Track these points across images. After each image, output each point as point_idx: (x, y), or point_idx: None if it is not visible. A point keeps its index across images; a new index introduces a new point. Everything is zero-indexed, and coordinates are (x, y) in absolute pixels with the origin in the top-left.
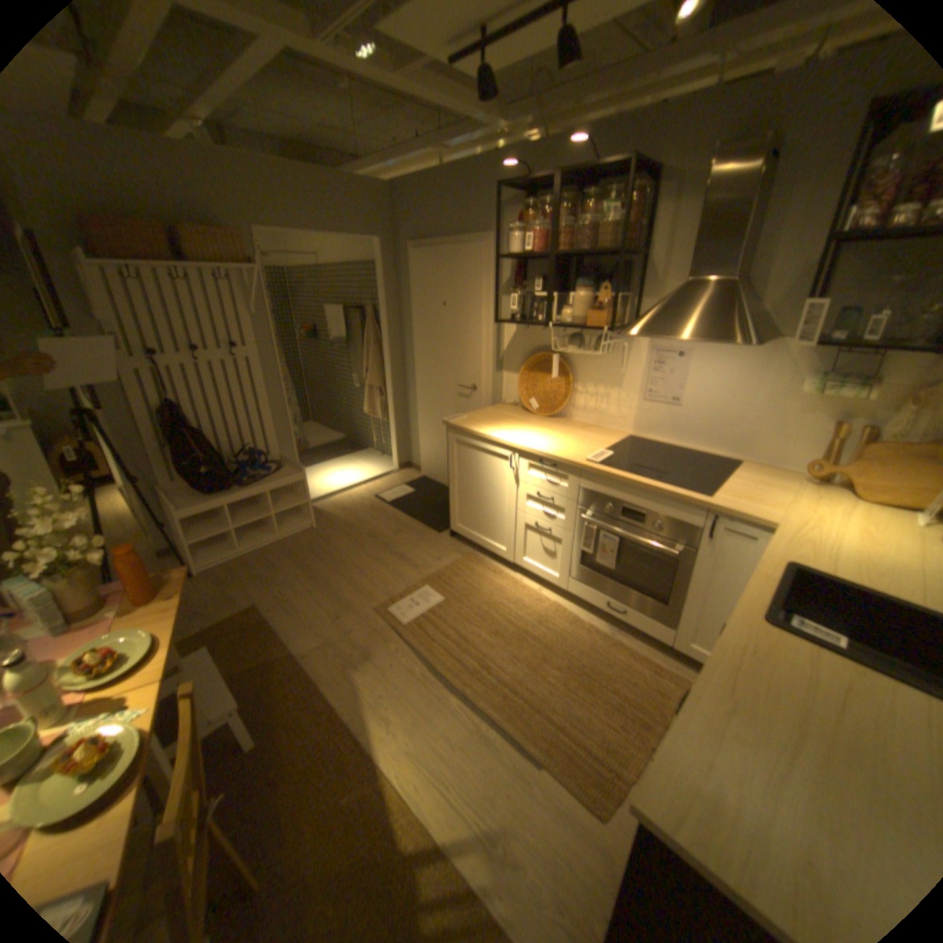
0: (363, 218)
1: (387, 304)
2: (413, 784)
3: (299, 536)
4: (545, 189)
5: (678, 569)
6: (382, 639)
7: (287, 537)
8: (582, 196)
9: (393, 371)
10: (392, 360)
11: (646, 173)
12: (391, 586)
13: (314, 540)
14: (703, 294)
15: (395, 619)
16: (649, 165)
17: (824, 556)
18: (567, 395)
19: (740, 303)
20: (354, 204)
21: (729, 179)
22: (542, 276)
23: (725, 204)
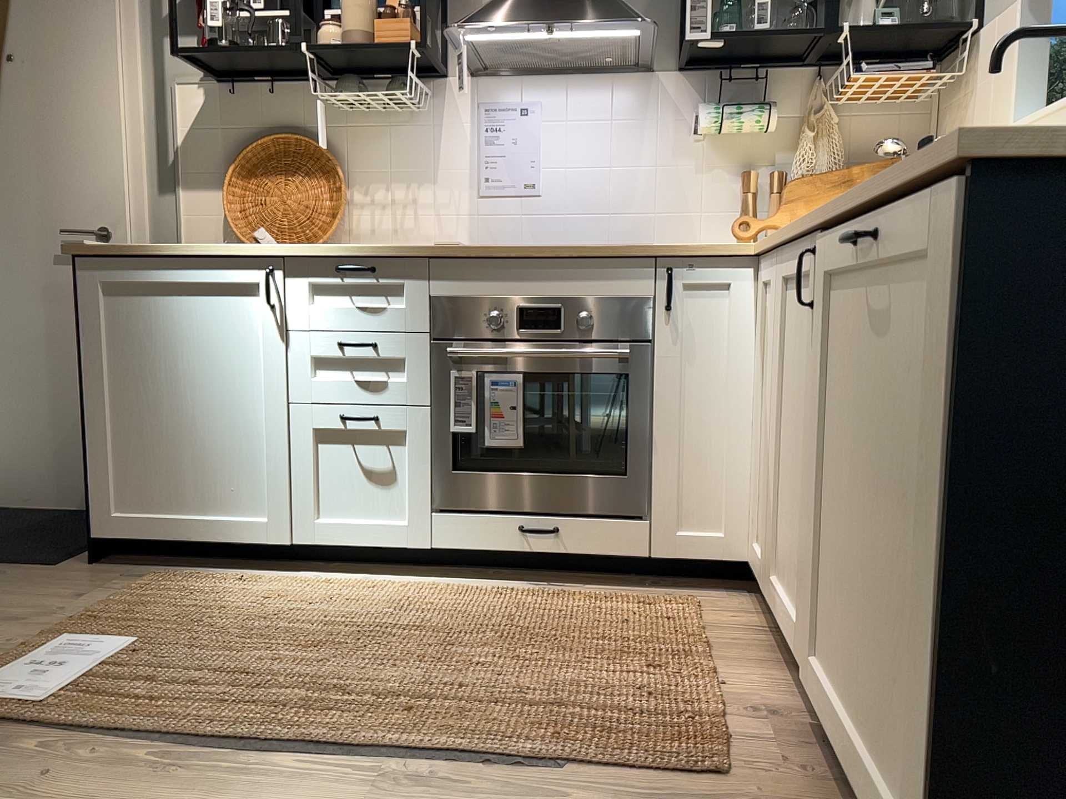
0: None
1: None
2: None
3: None
4: None
5: (633, 391)
6: None
7: None
8: None
9: None
10: None
11: None
12: None
13: None
14: None
15: (4, 705)
16: None
17: None
18: (336, 208)
19: None
20: None
21: None
22: None
23: None
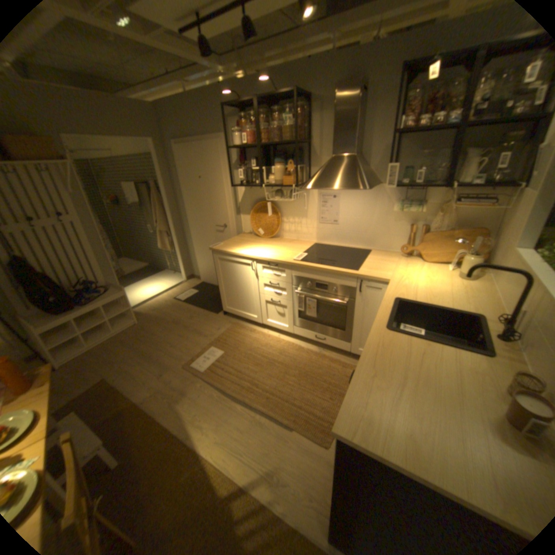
0: (137, 126)
1: (162, 180)
2: (221, 458)
3: (126, 331)
4: (249, 107)
5: (347, 311)
6: (190, 382)
7: (118, 333)
8: (270, 111)
9: (172, 220)
10: (171, 214)
11: (302, 98)
12: (191, 350)
13: (137, 332)
14: (340, 163)
15: (196, 369)
16: (303, 93)
17: (410, 292)
18: (278, 224)
19: (358, 167)
20: (129, 117)
21: (344, 102)
22: (254, 158)
23: (344, 115)
